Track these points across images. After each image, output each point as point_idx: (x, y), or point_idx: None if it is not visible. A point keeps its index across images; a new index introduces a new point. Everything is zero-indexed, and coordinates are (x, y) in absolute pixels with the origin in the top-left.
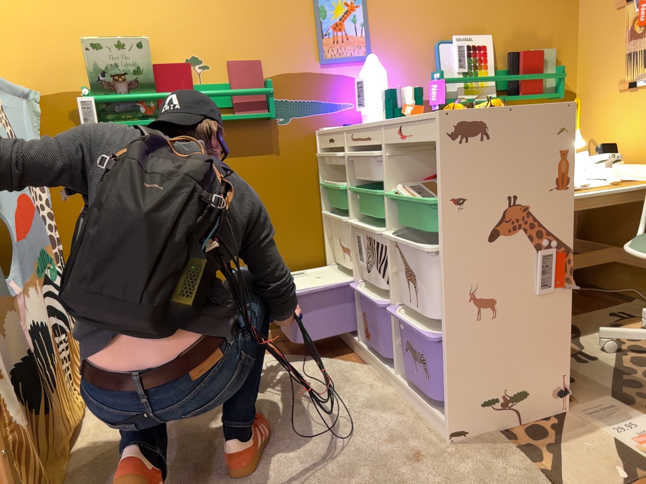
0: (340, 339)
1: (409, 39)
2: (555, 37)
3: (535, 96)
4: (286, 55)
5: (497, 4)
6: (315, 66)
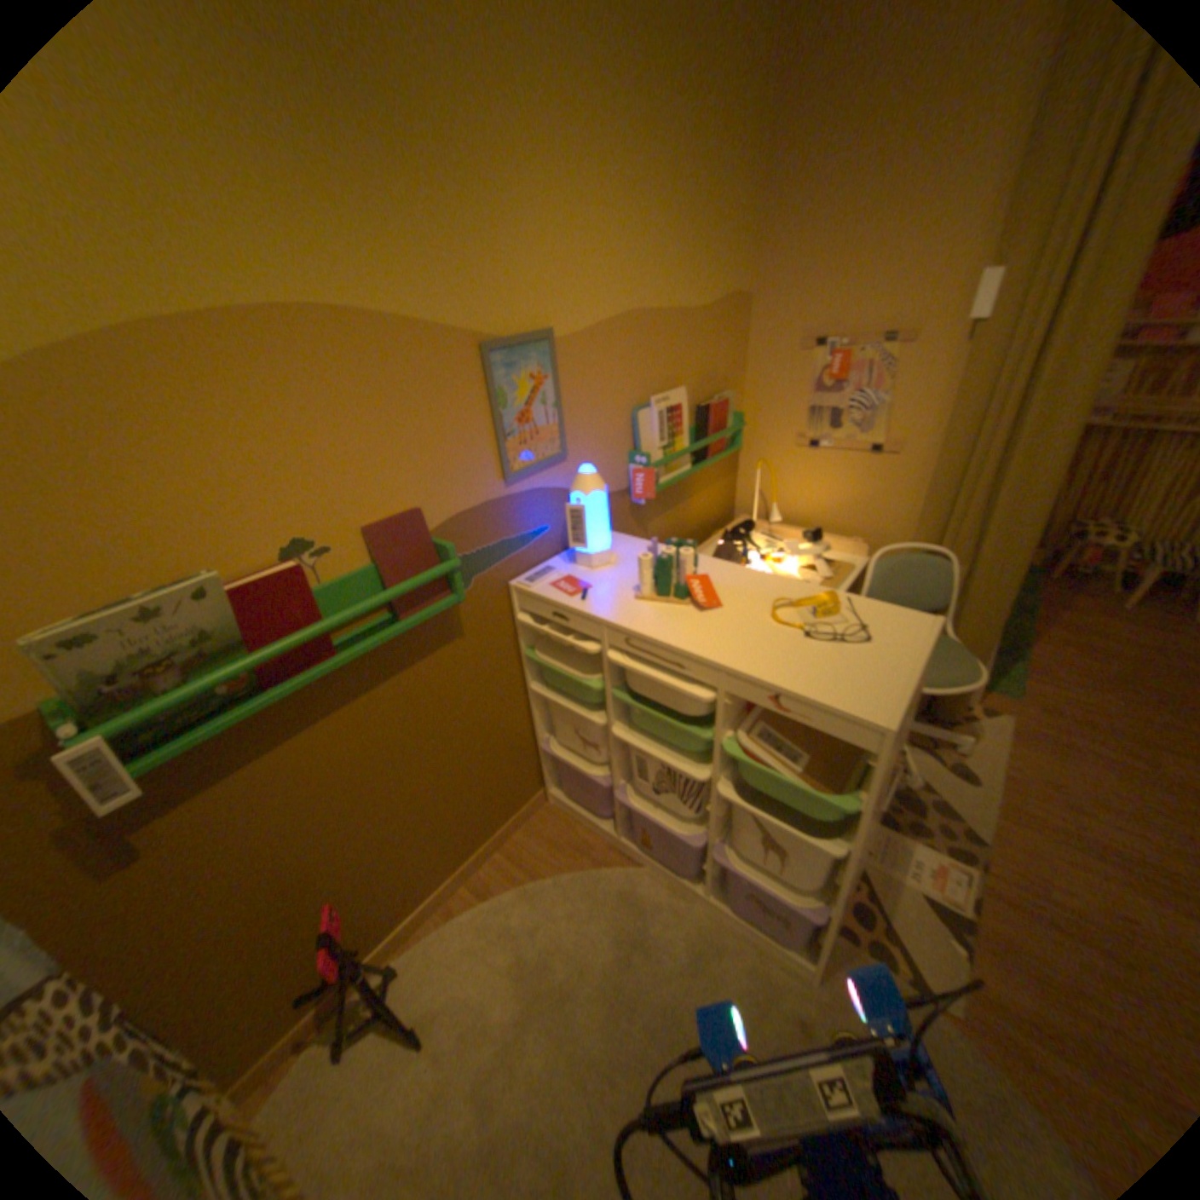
0: (572, 820)
1: (607, 411)
2: (731, 372)
3: (723, 456)
4: (456, 483)
5: (688, 340)
6: (500, 486)
